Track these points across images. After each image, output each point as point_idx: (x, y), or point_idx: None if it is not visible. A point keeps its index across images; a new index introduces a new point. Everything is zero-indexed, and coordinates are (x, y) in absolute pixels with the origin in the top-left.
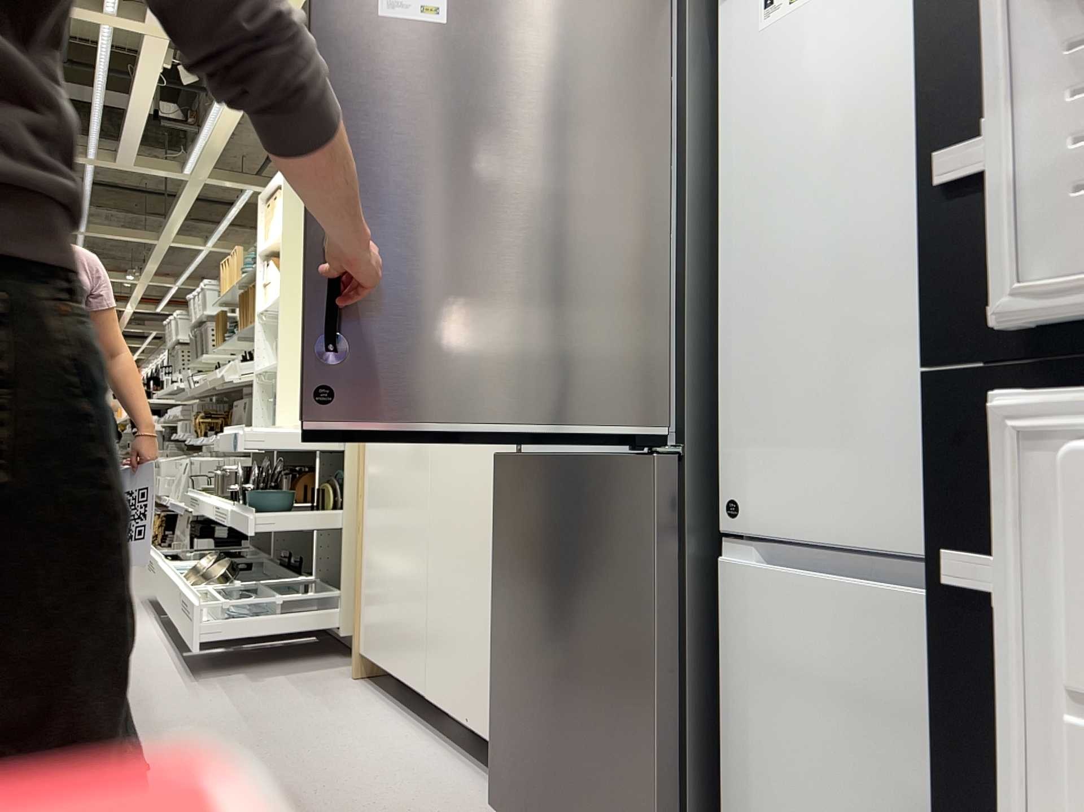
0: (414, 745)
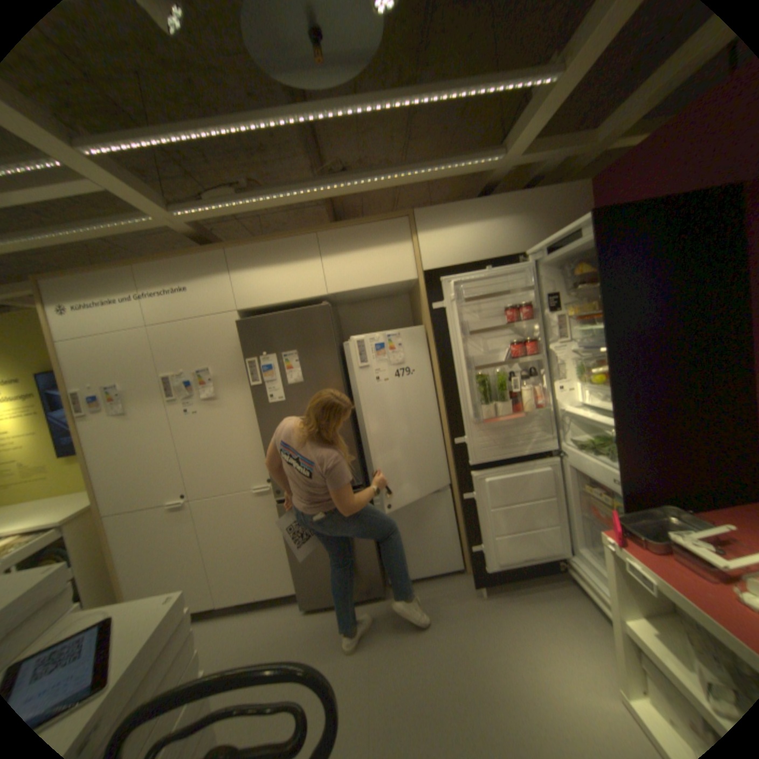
0: (224, 626)
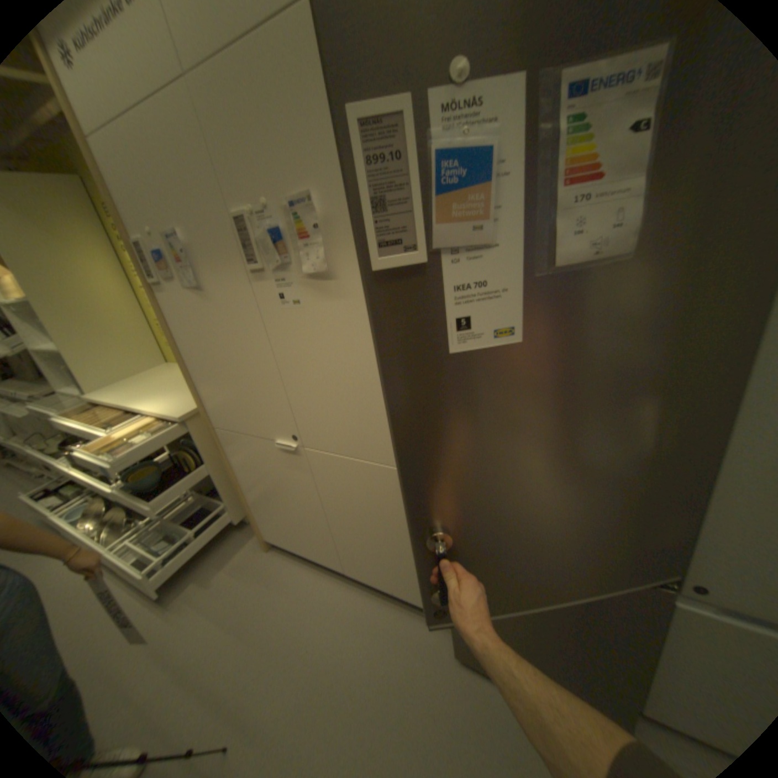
0: (354, 604)
